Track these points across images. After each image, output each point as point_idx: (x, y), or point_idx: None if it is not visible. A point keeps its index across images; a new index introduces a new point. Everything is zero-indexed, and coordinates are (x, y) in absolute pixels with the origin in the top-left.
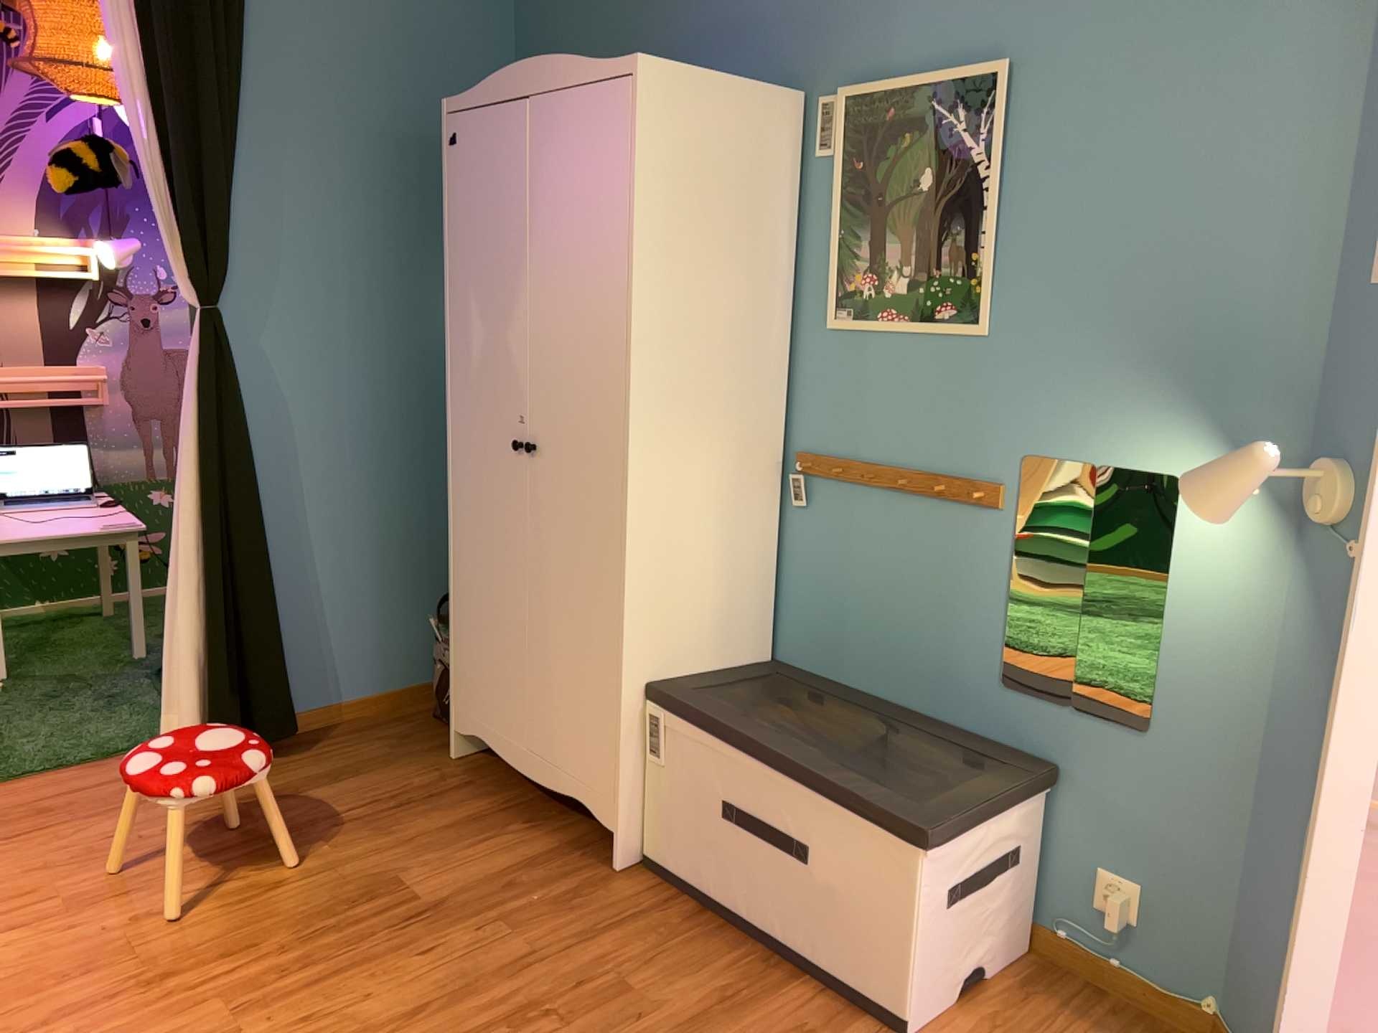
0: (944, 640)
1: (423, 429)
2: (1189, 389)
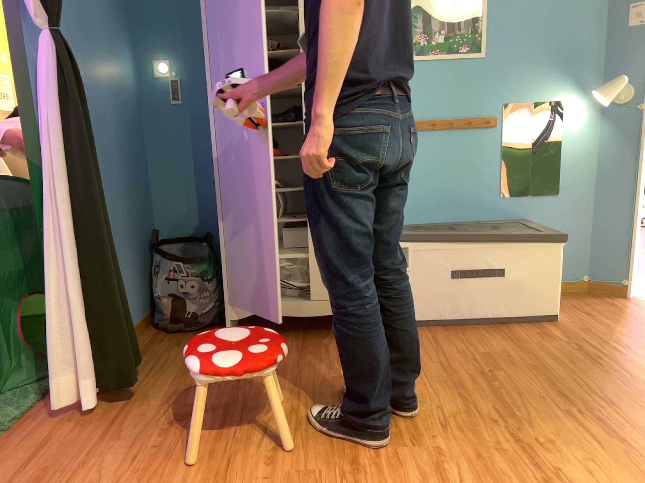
0: (473, 188)
1: (123, 146)
2: (565, 69)
